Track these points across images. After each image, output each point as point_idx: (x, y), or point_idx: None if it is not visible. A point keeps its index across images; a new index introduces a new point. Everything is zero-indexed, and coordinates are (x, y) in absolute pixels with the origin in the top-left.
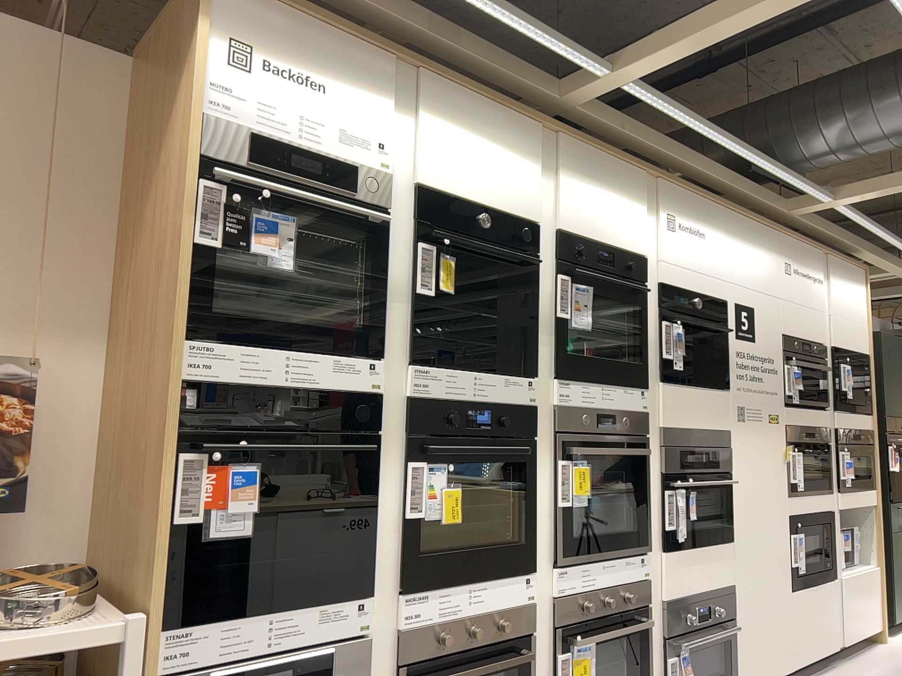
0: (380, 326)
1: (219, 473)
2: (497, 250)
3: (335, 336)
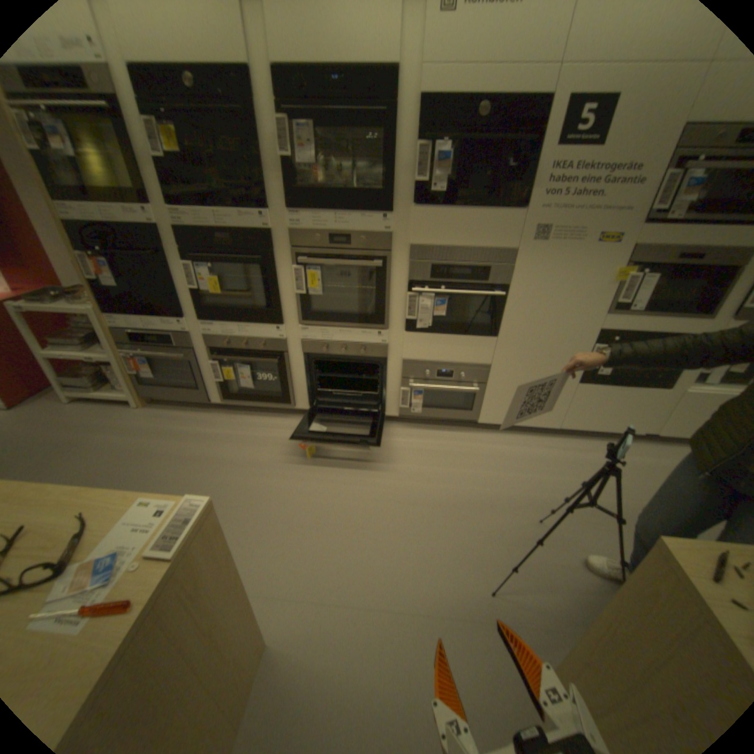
0: (136, 184)
1: (87, 265)
2: (209, 104)
3: (113, 194)
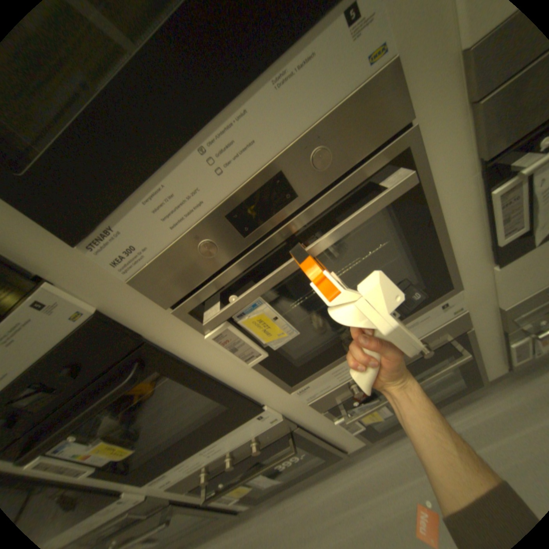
0: None
1: None
2: None
3: None
